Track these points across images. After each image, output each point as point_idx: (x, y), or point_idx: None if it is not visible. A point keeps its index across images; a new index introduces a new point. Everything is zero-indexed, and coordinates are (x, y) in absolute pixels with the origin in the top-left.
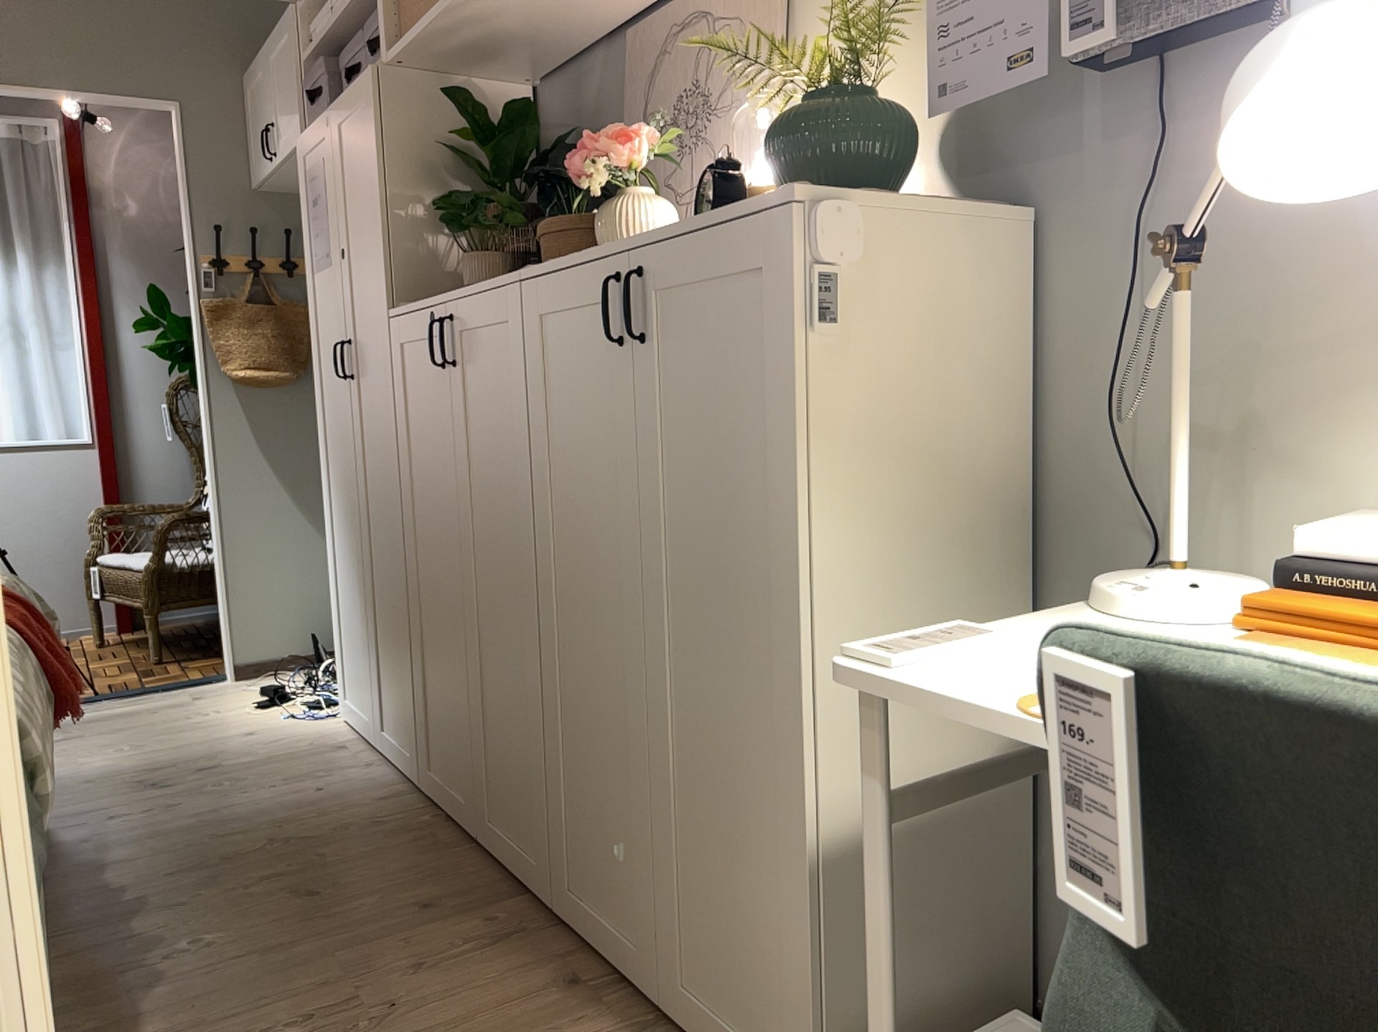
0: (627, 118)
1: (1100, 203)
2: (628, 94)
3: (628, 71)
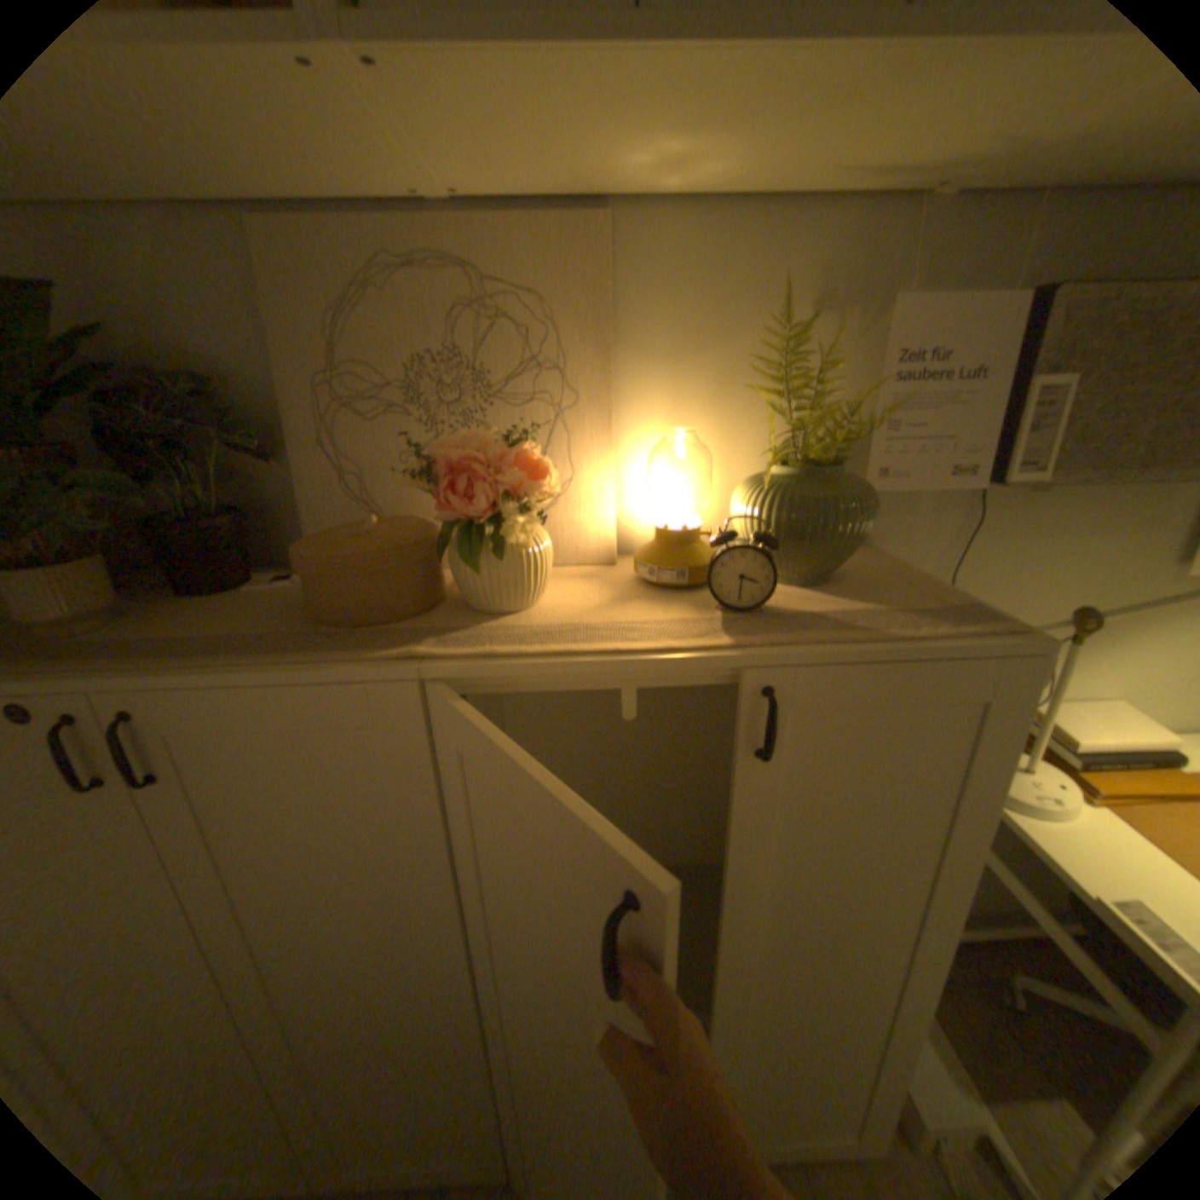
0: (276, 347)
1: (919, 544)
2: (272, 312)
3: (265, 277)
